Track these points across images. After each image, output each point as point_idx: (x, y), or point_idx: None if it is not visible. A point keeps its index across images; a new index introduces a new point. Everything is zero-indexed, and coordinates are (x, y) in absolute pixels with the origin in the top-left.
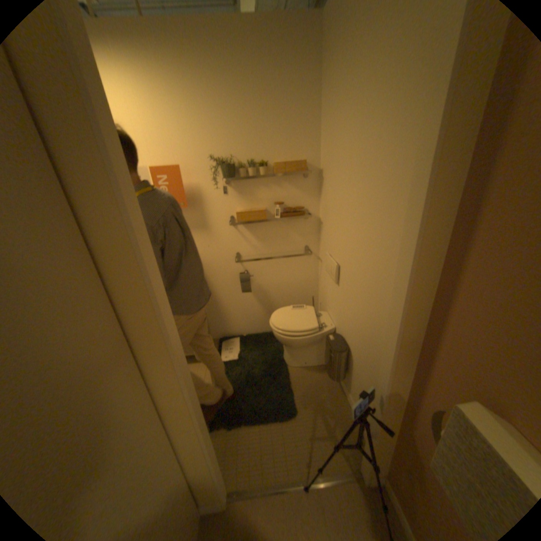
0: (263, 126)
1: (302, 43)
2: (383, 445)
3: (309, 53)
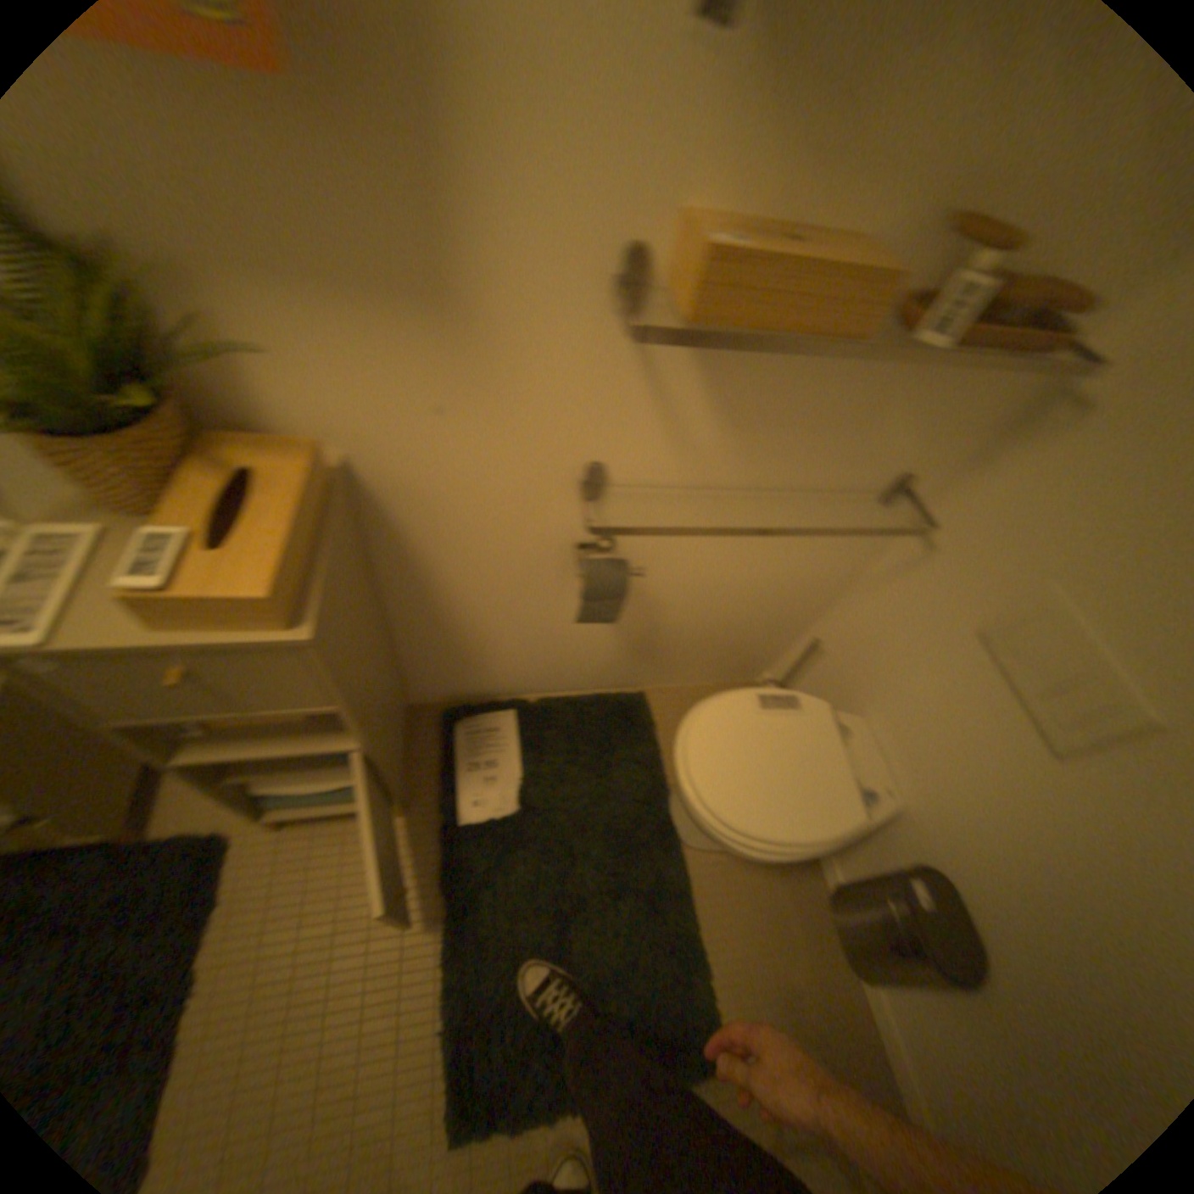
0: None
1: None
2: None
3: None
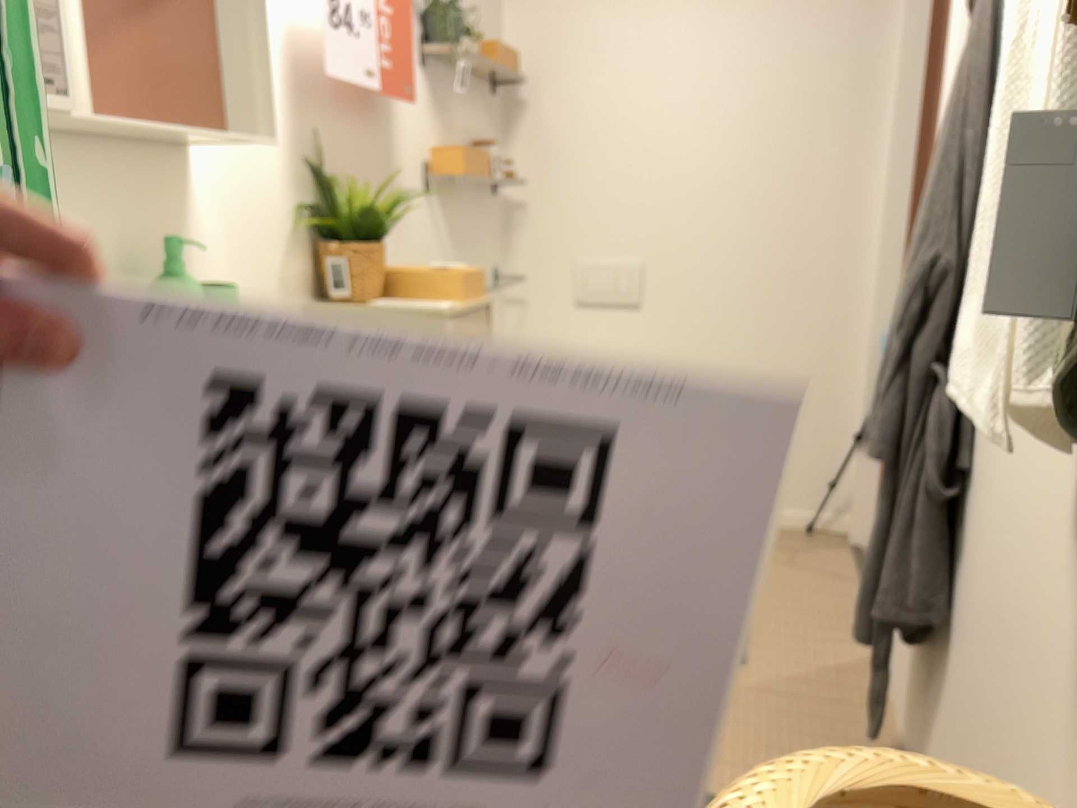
0: None
1: None
2: None
3: None
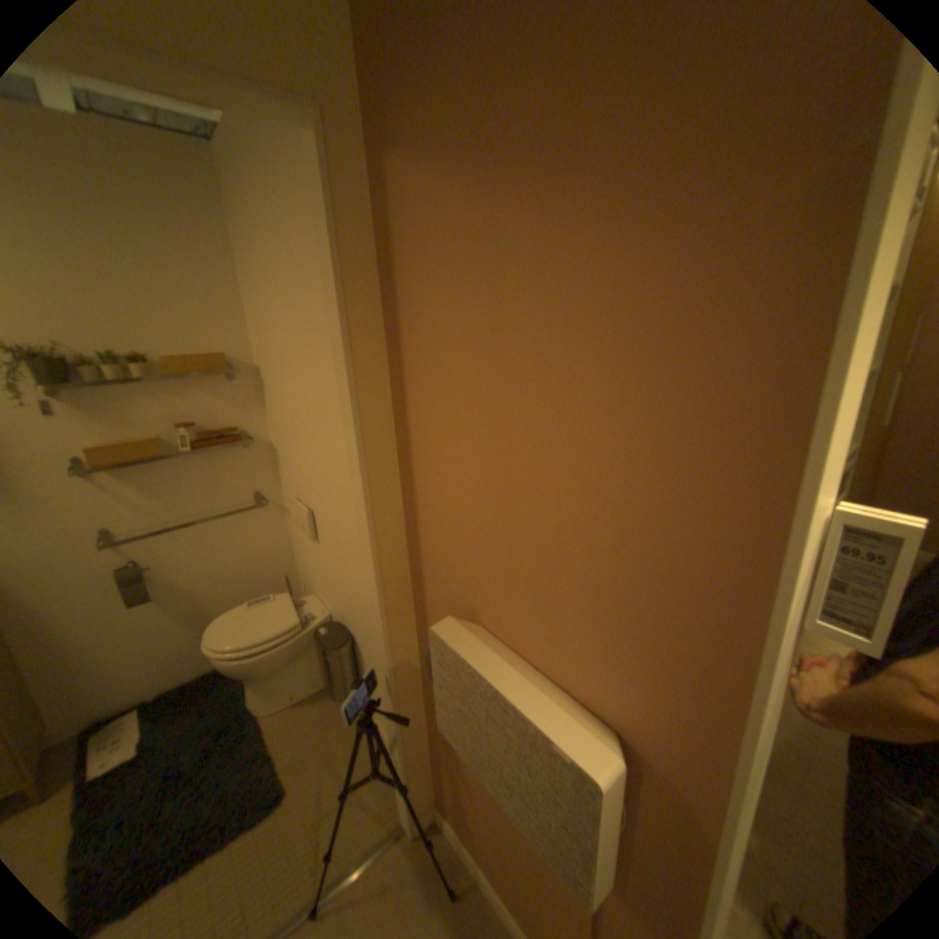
0: (129, 296)
1: (185, 183)
2: (417, 759)
3: (202, 198)
